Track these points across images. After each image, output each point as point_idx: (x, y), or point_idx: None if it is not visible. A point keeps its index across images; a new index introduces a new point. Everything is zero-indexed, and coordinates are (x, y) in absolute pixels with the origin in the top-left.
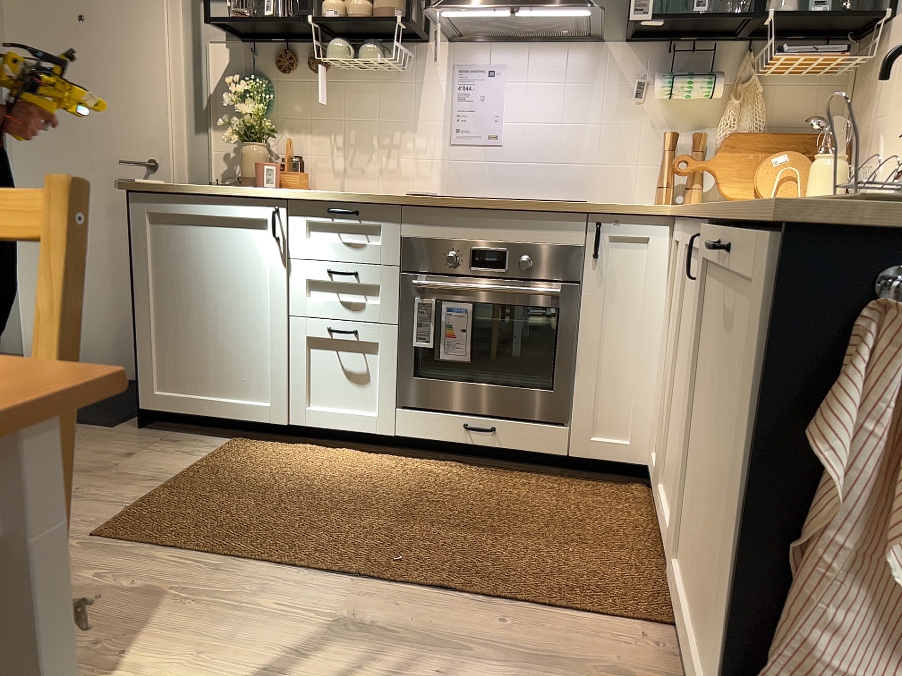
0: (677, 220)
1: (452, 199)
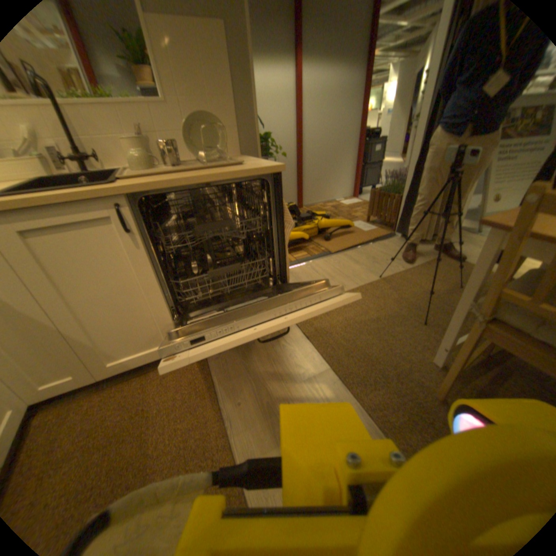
0: None
1: None
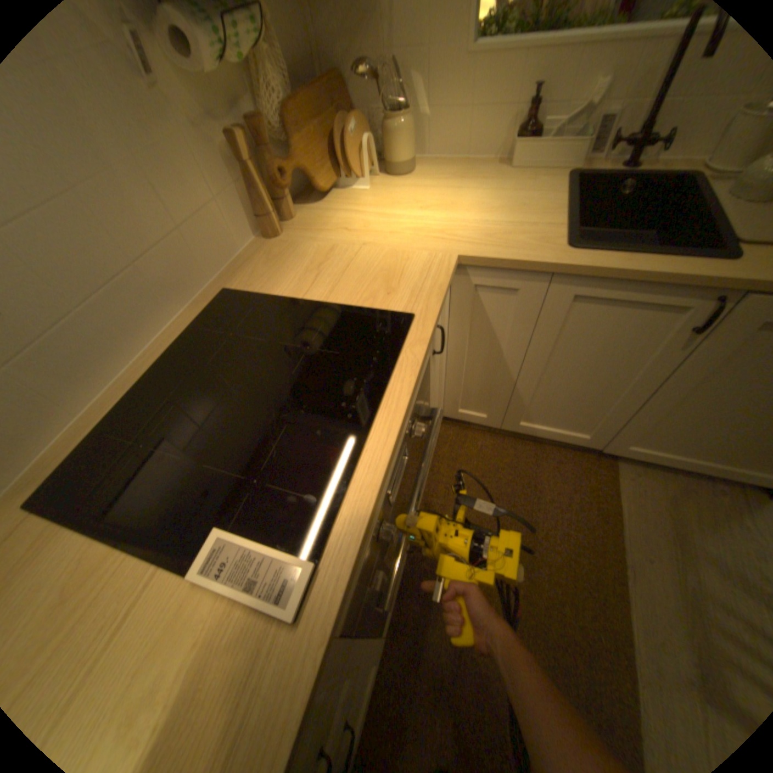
0: (485, 266)
1: (368, 507)
